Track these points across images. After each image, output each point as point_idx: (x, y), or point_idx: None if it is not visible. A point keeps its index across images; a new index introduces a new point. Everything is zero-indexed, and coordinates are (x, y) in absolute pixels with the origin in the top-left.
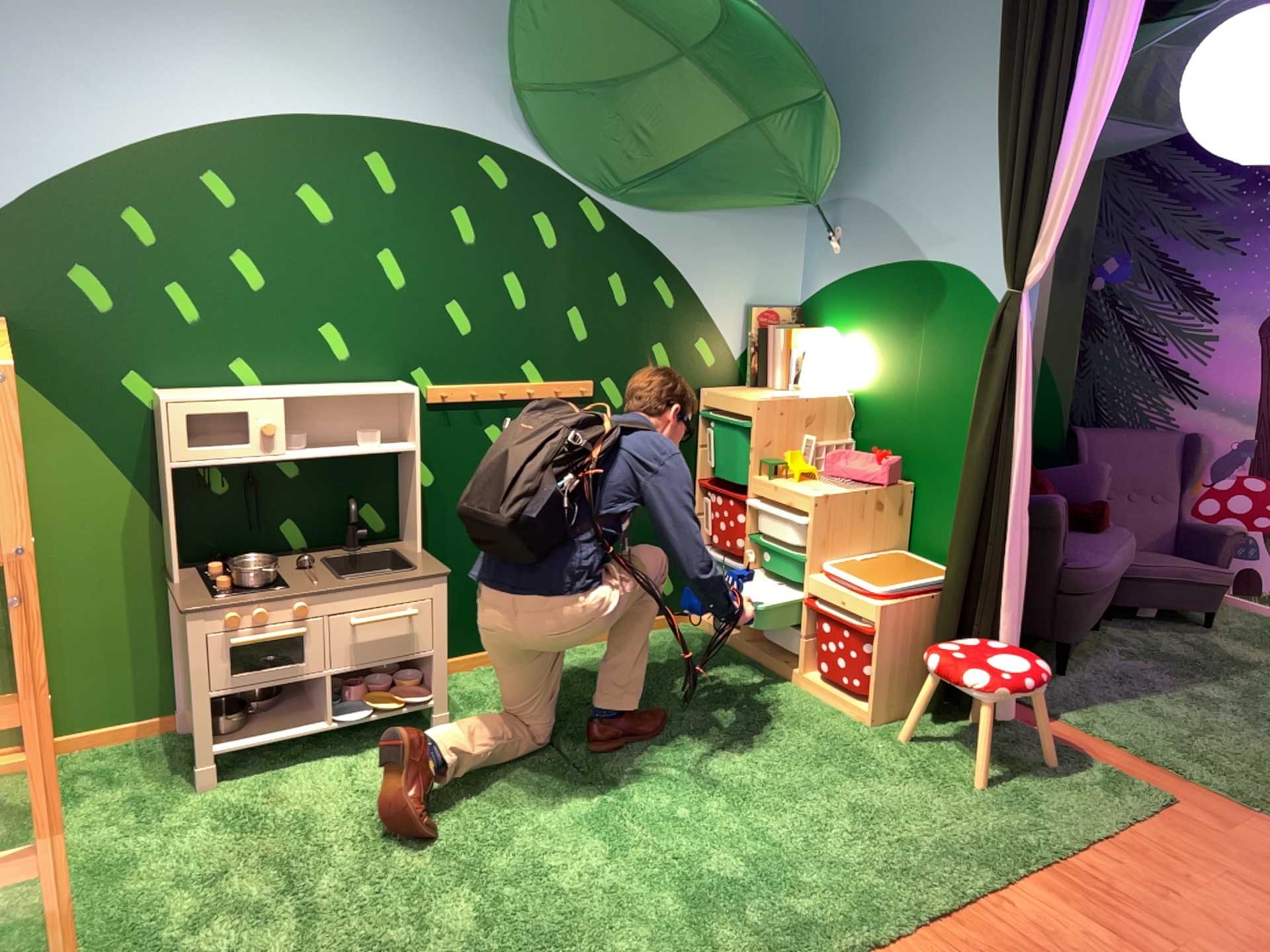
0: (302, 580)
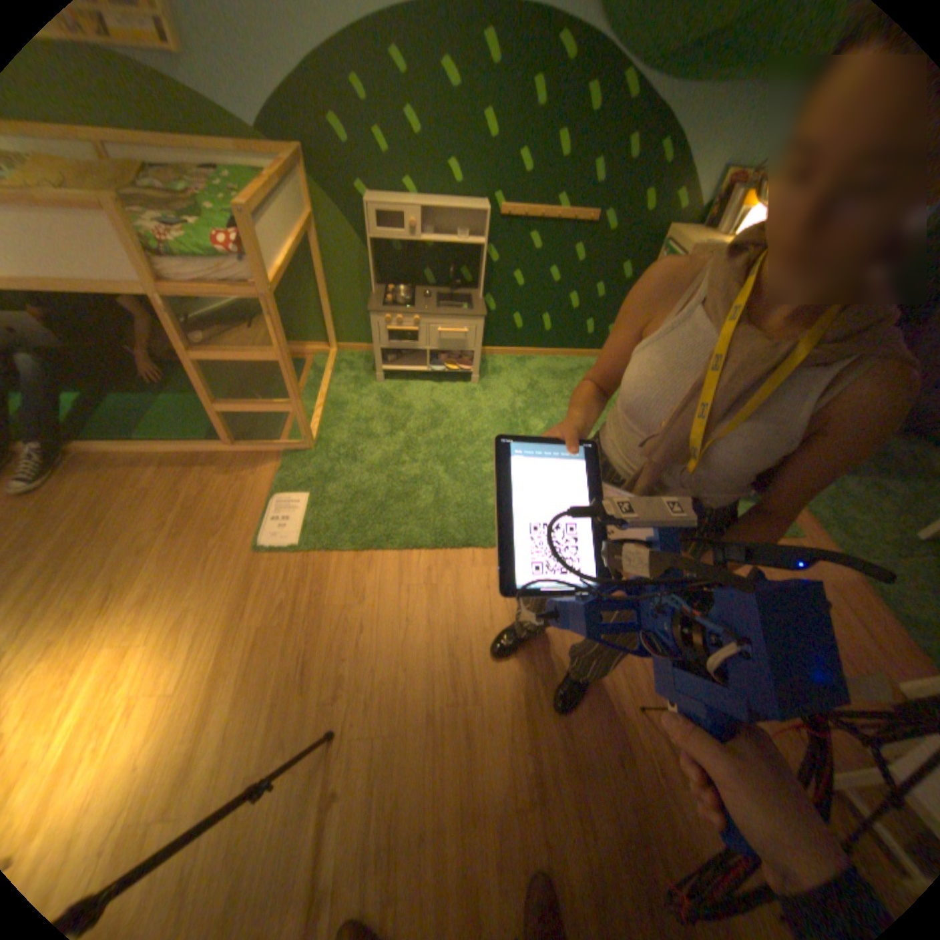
0: (417, 307)
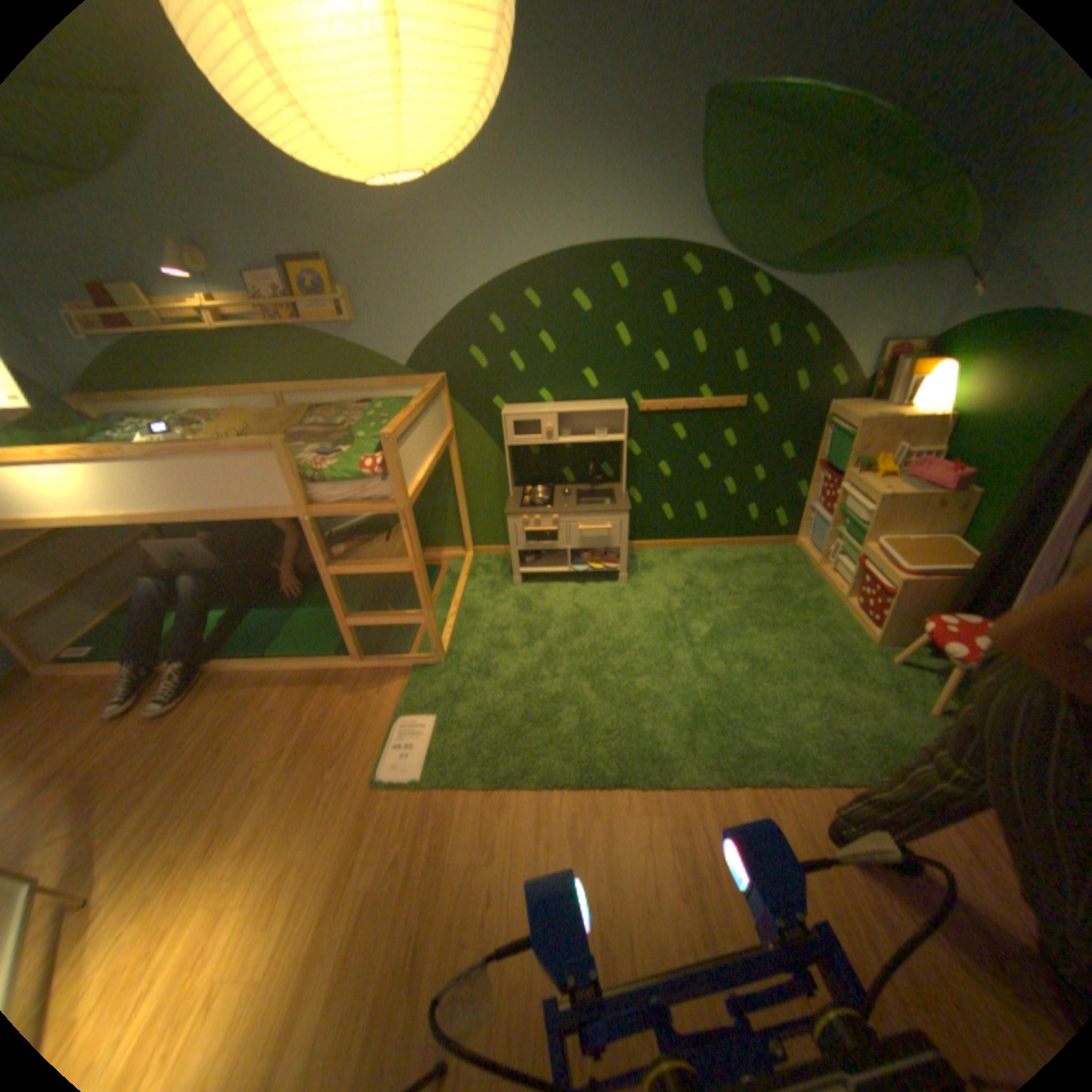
0: (555, 505)
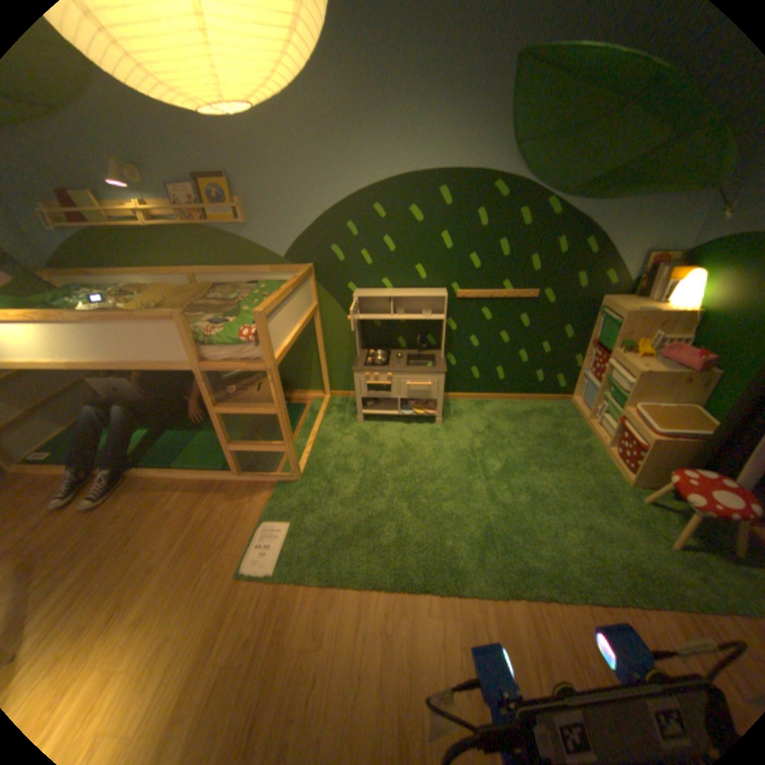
0: (390, 365)
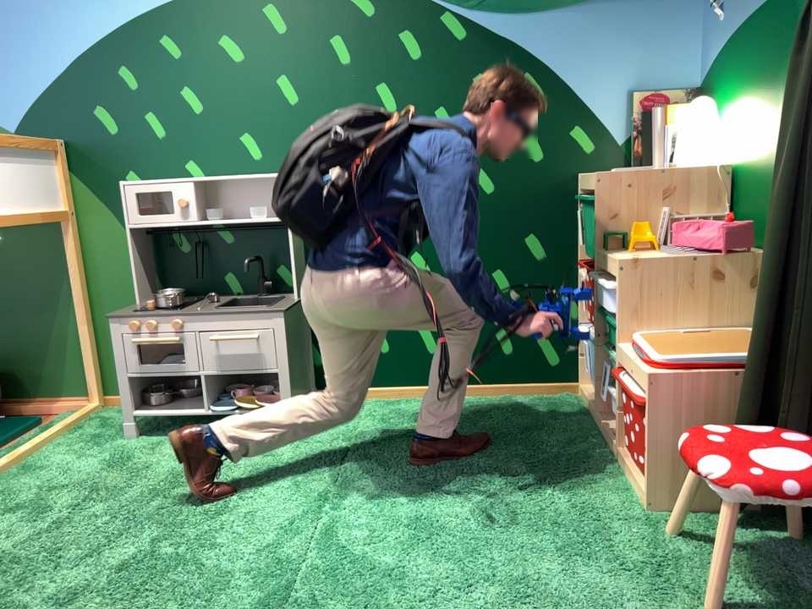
0: (188, 308)
